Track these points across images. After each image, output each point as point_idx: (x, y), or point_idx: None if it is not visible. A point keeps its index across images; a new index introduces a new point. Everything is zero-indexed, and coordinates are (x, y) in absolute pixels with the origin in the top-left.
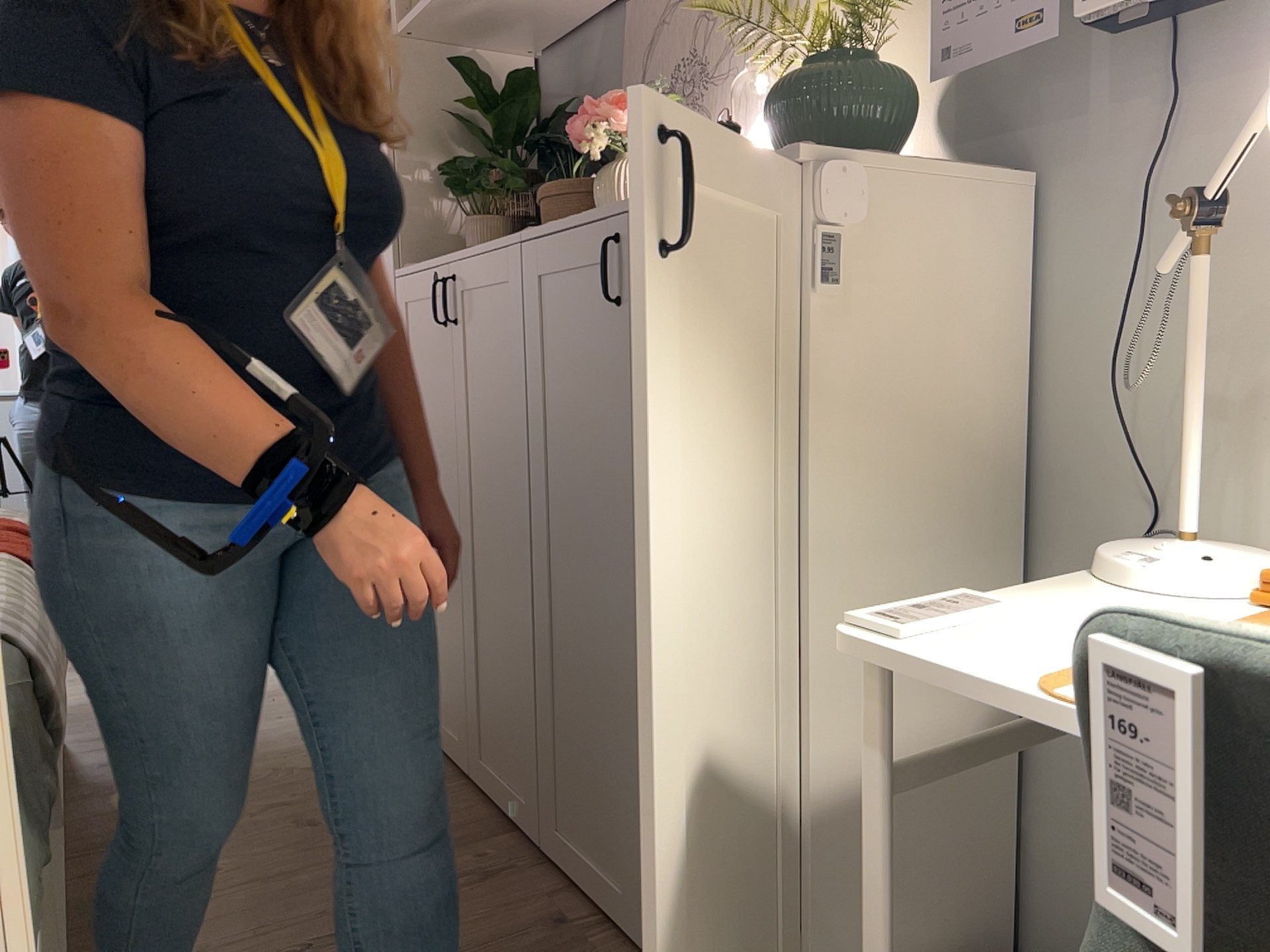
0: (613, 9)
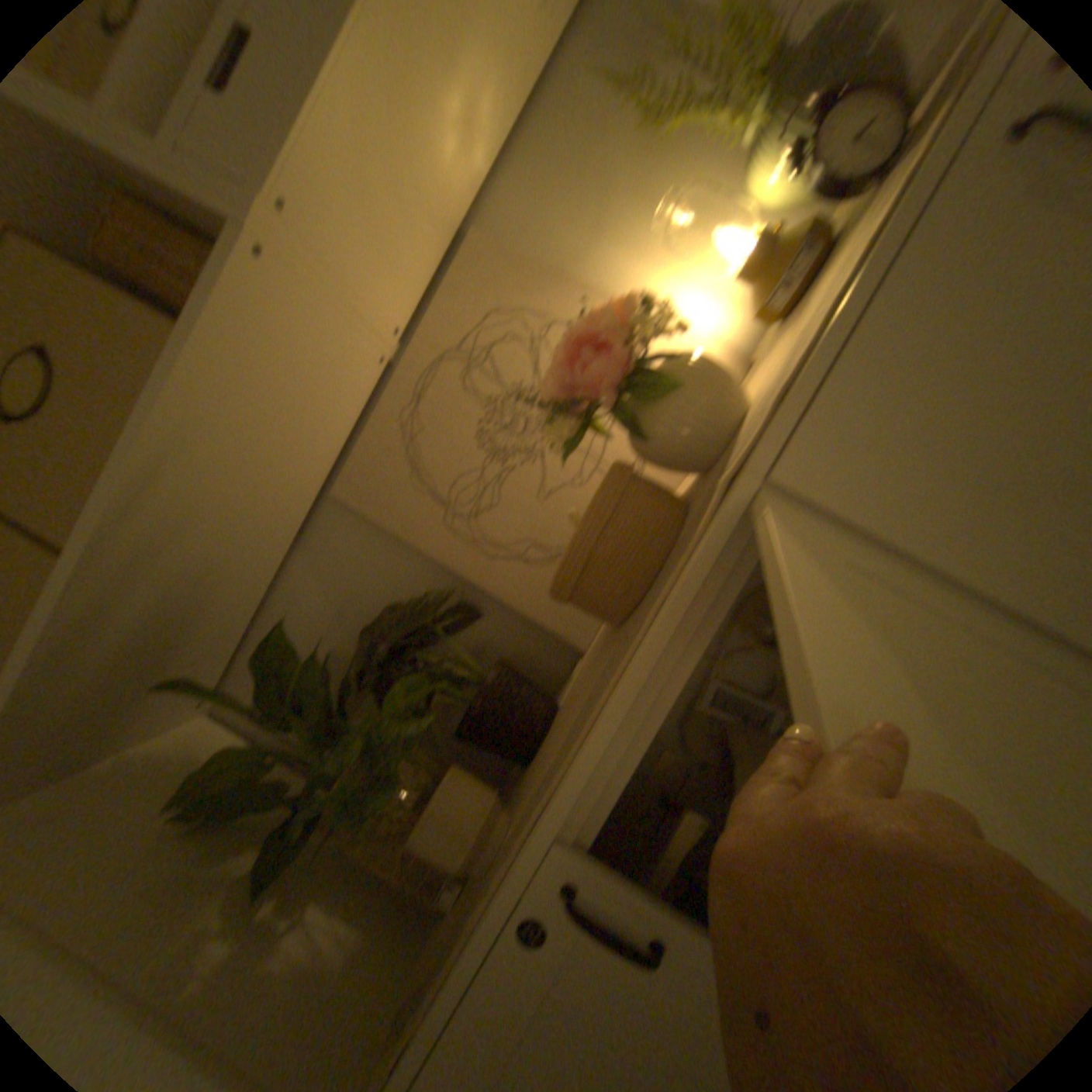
0: (306, 534)
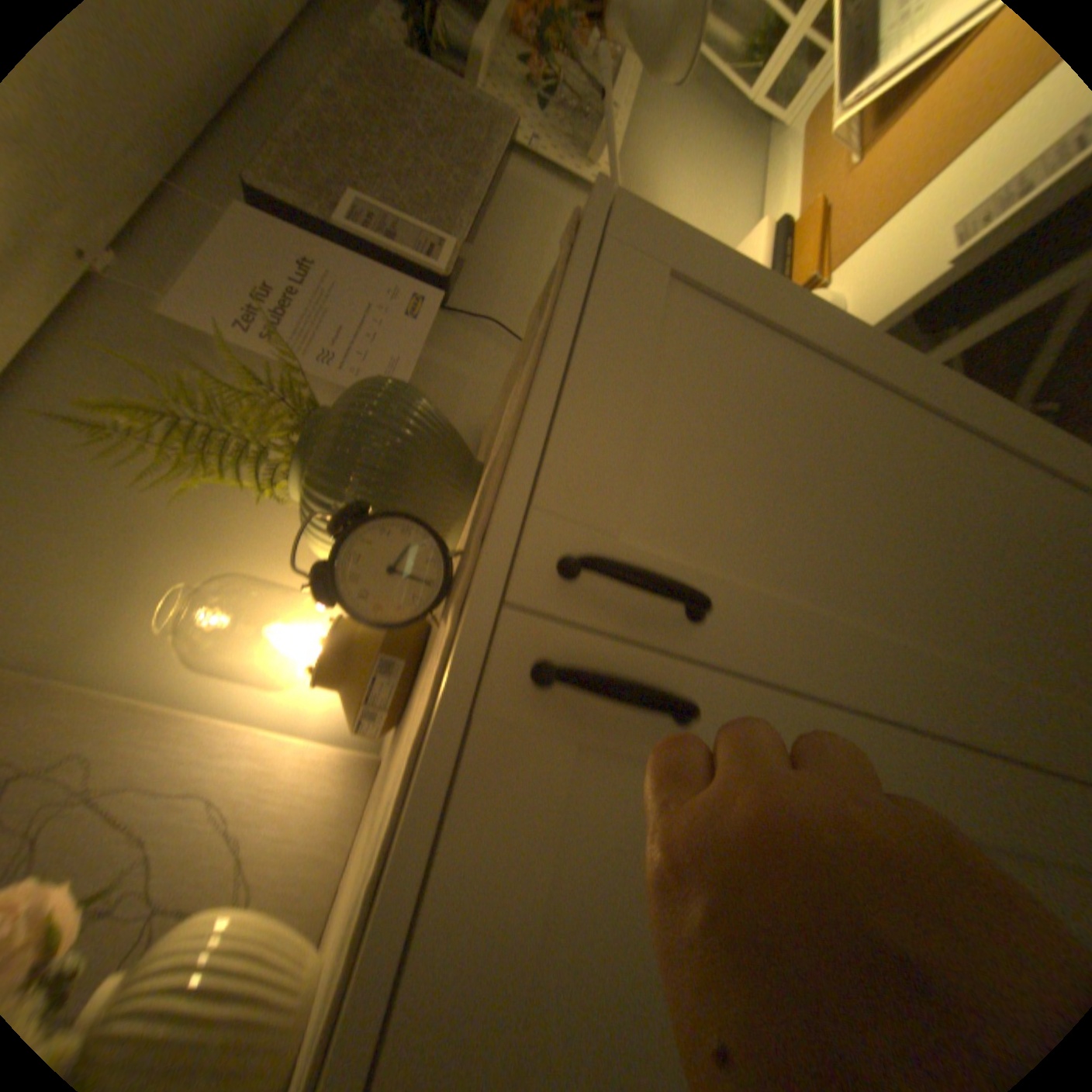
0: None
